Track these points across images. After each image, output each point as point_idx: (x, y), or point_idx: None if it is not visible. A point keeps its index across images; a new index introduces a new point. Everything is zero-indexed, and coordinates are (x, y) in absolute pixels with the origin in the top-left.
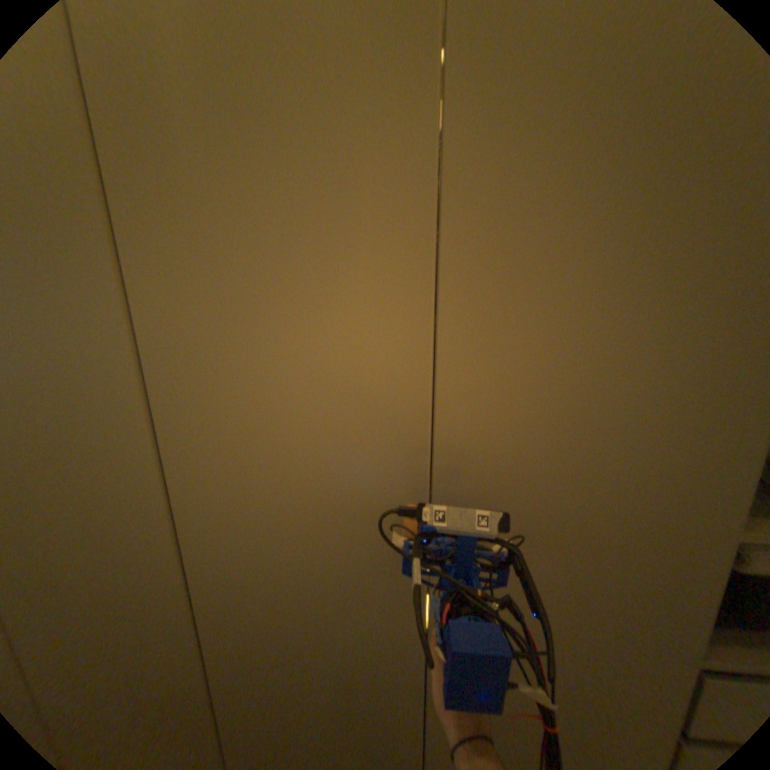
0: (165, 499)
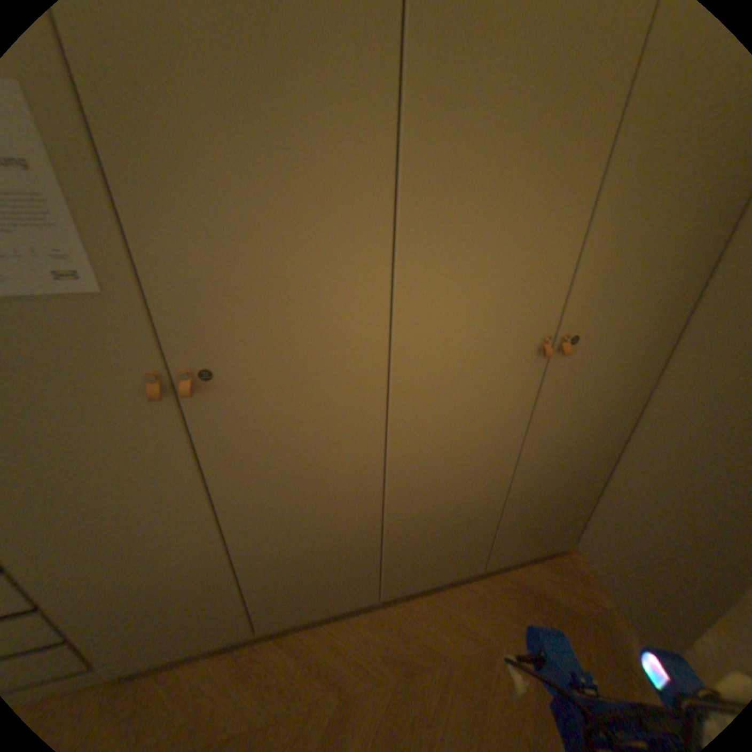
0: (691, 324)
